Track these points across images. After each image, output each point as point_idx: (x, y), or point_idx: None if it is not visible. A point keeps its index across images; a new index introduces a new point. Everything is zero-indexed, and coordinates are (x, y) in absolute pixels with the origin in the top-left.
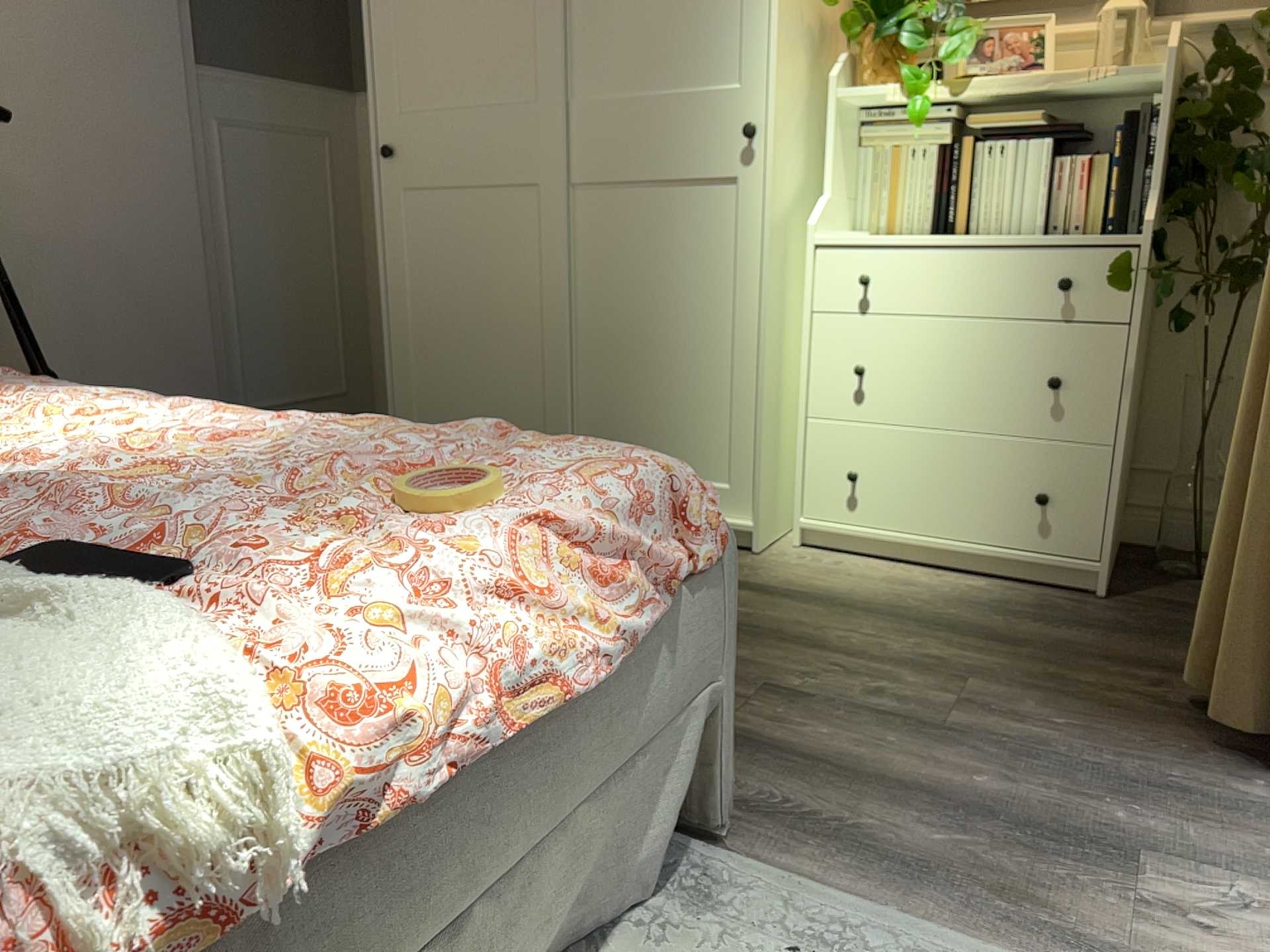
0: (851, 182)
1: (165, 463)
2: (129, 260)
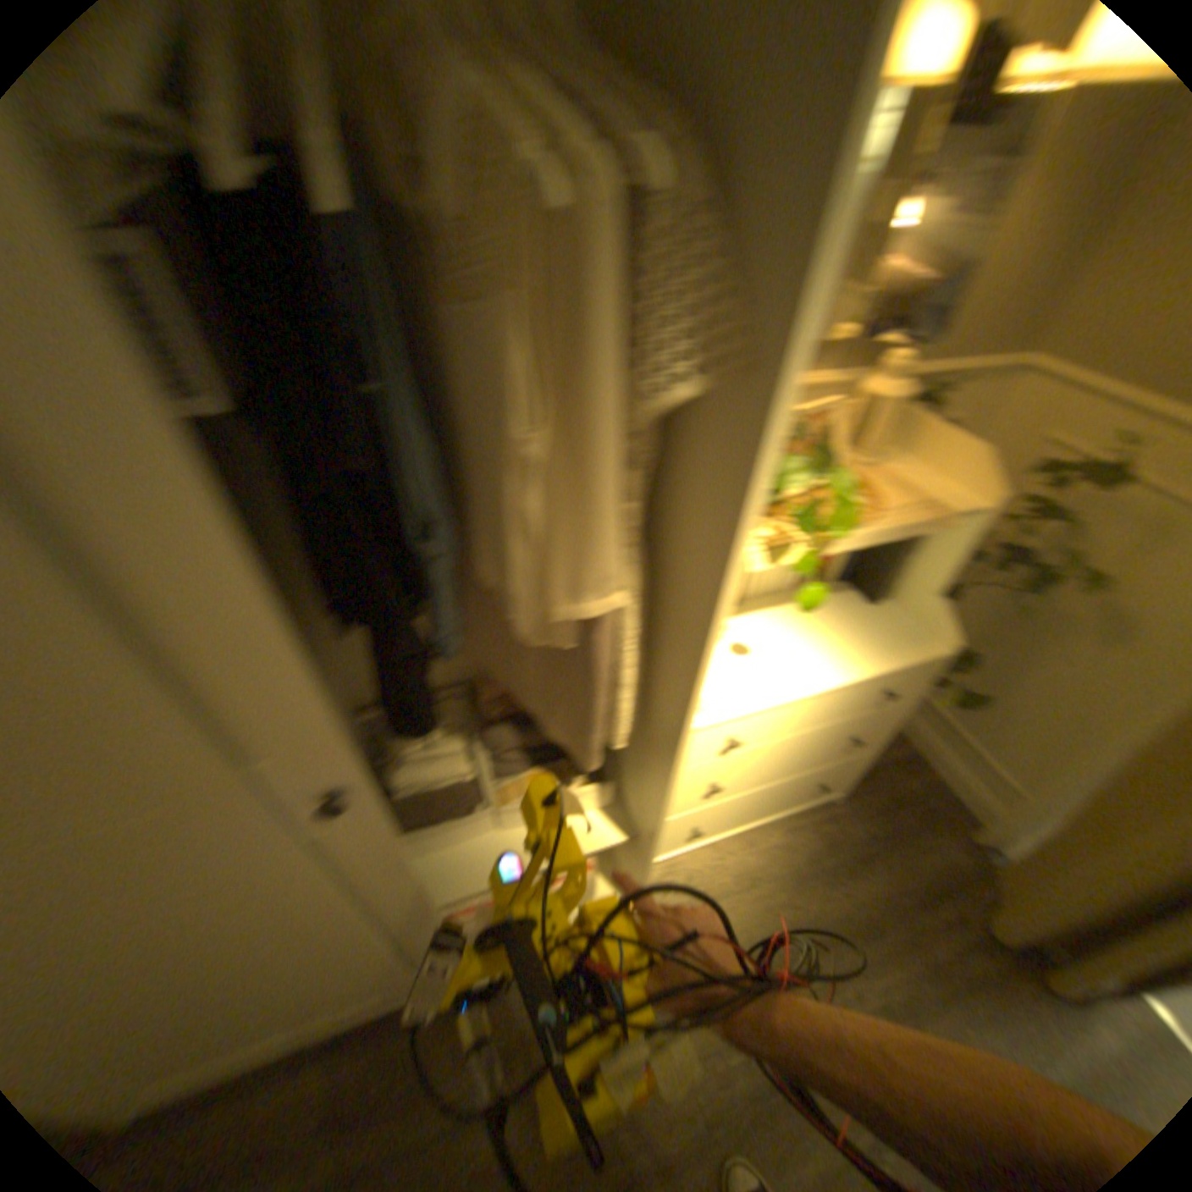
0: None
1: None
2: None
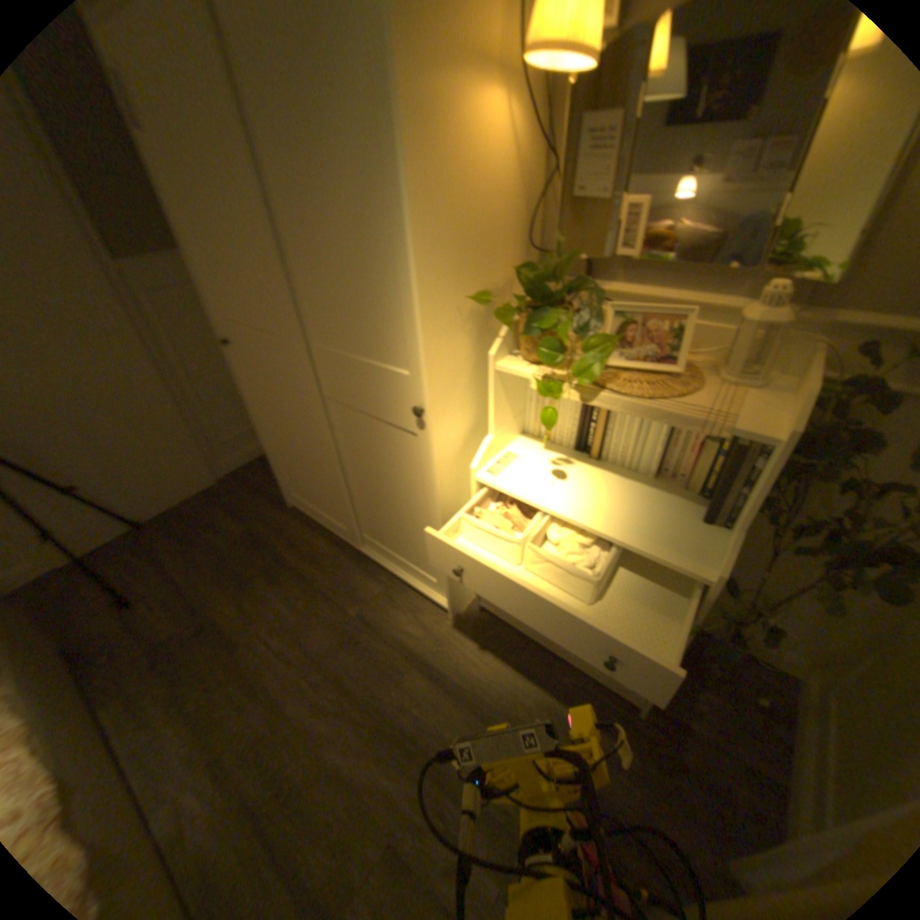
0: (519, 401)
1: None
2: (100, 400)
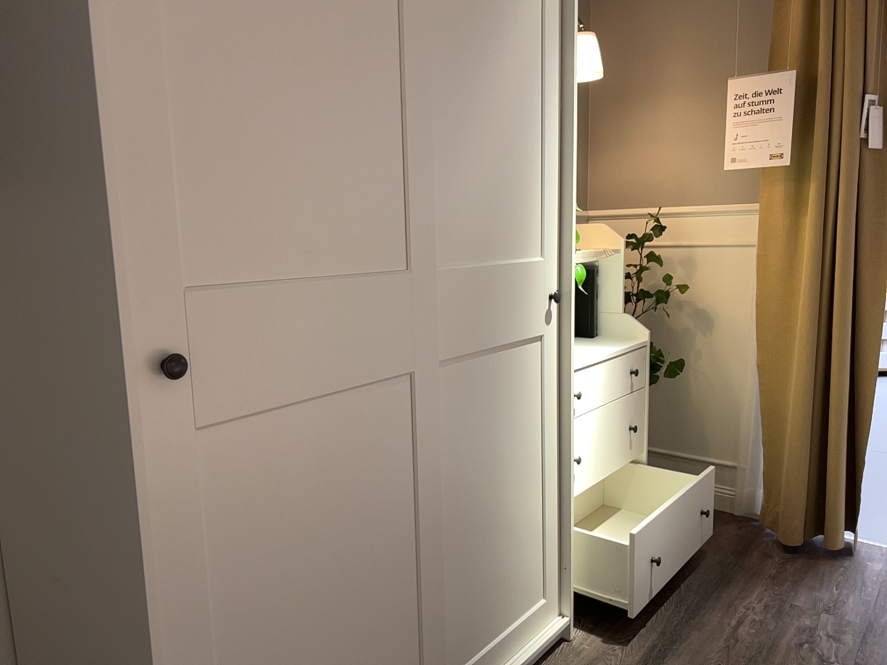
0: None
1: None
2: None
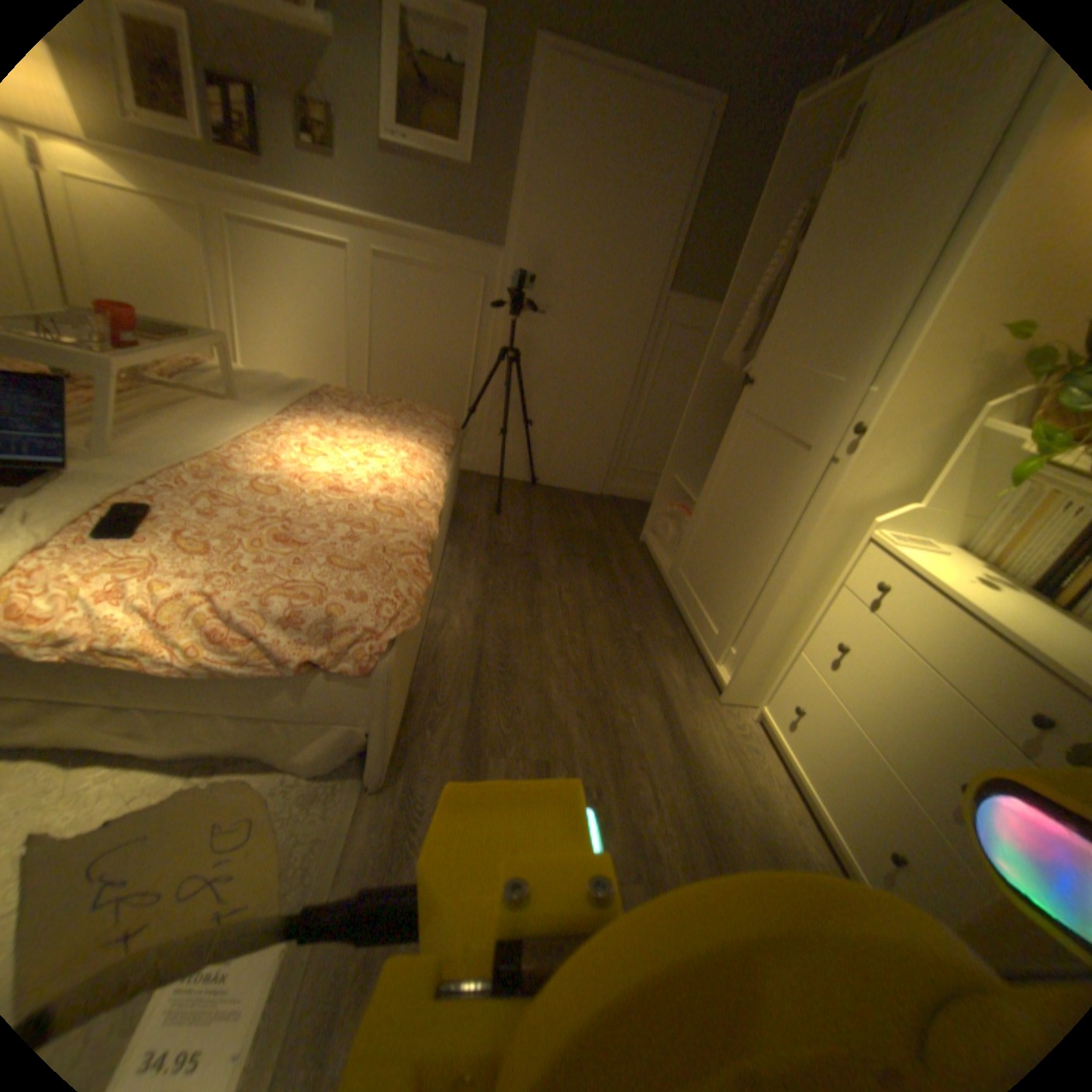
0: (987, 503)
1: (313, 485)
2: (590, 381)
